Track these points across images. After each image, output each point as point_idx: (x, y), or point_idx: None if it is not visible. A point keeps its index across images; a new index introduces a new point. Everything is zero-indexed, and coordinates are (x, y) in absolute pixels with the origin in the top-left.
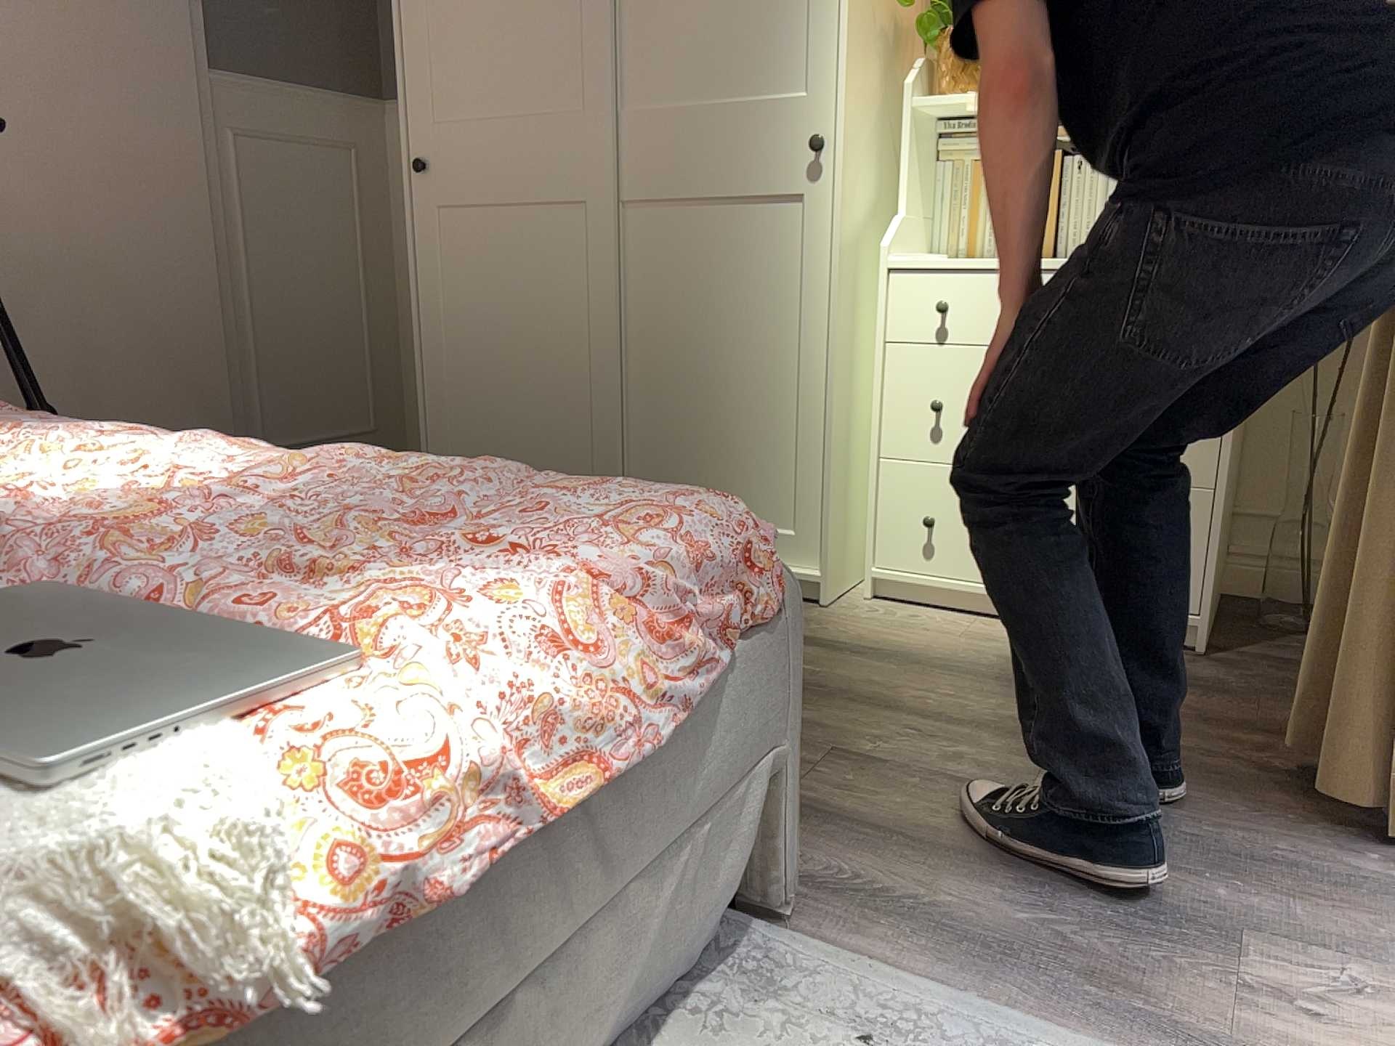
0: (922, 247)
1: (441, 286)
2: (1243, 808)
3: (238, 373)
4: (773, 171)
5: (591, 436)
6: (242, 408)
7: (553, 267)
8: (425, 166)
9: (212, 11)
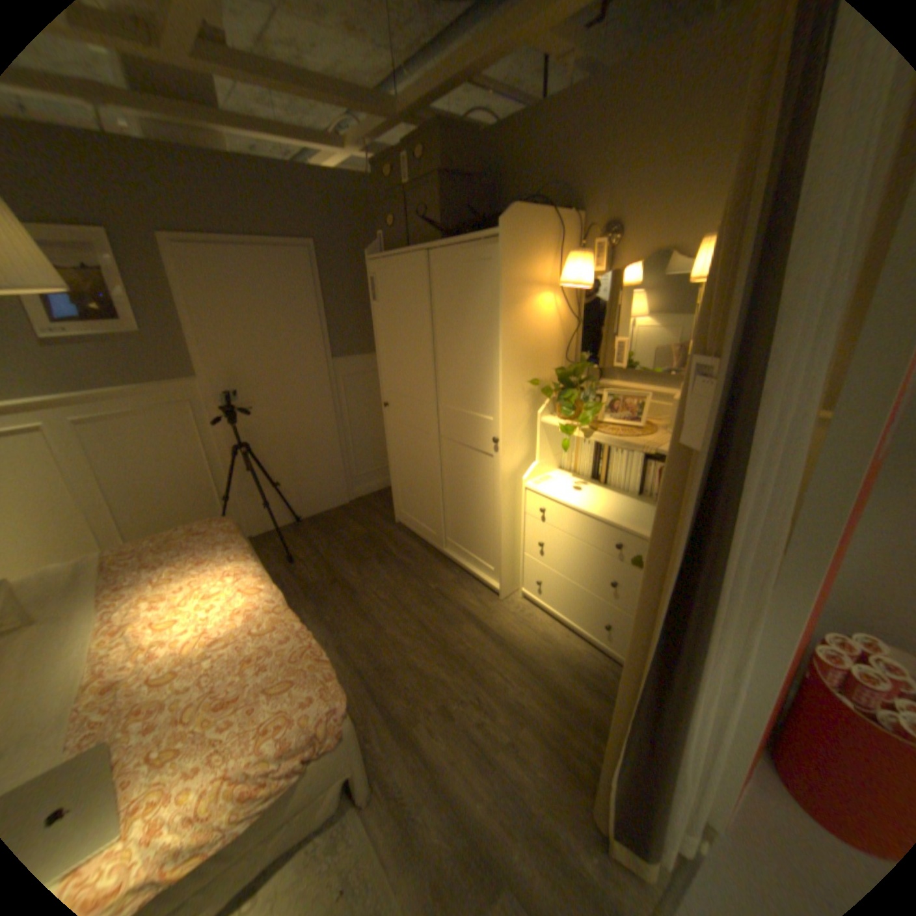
0: (548, 470)
1: (393, 445)
2: (569, 794)
3: (343, 456)
4: (482, 444)
5: (434, 511)
6: (344, 467)
7: (421, 452)
8: (385, 406)
9: (329, 340)
